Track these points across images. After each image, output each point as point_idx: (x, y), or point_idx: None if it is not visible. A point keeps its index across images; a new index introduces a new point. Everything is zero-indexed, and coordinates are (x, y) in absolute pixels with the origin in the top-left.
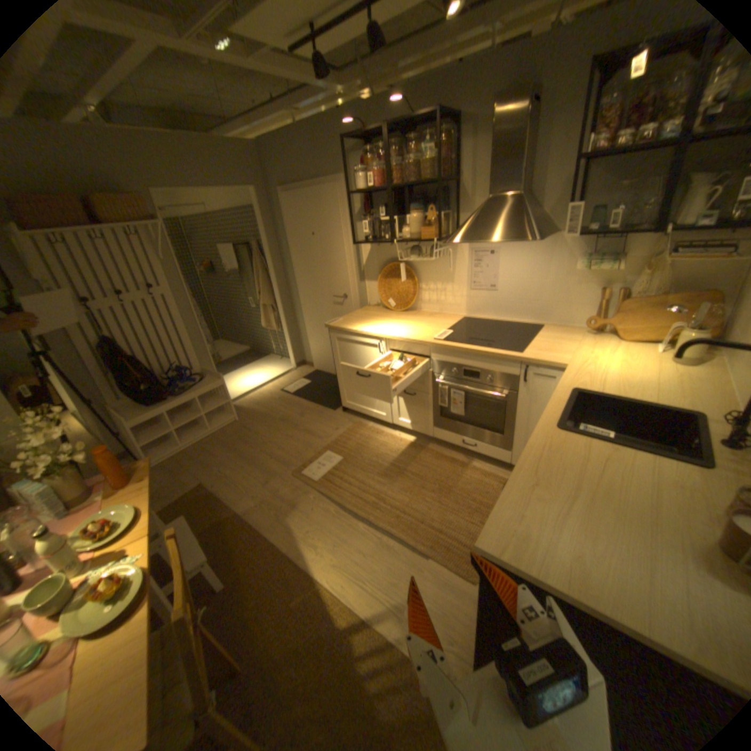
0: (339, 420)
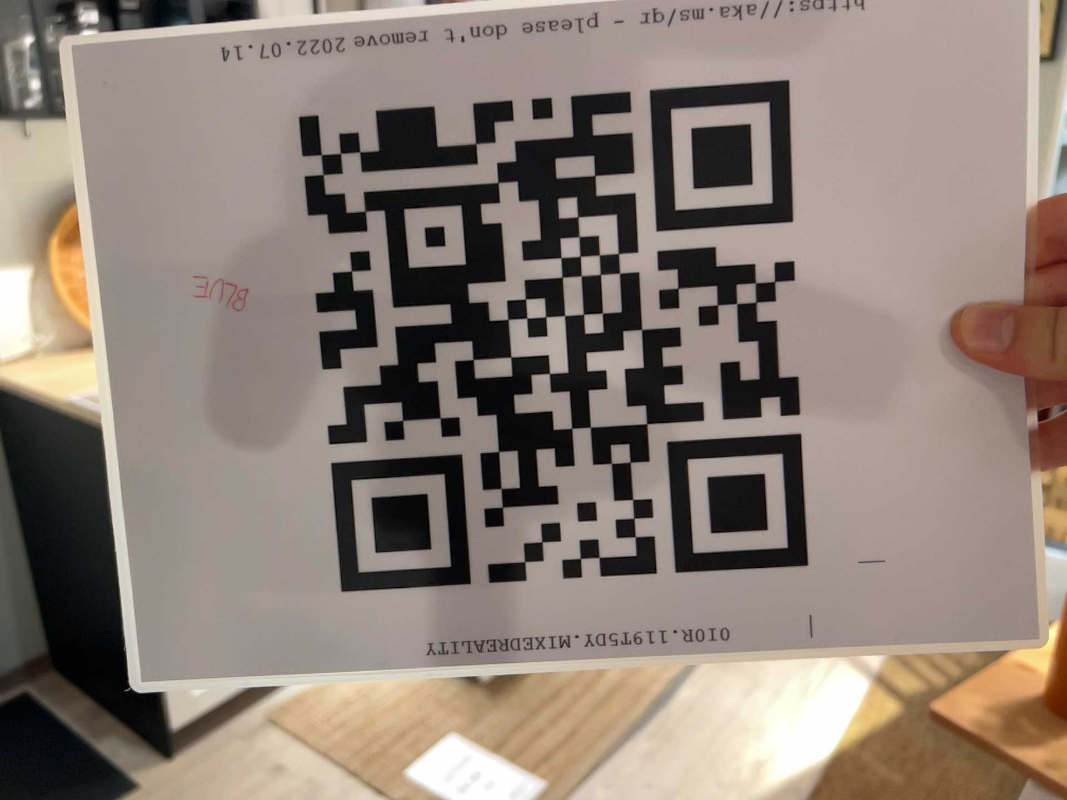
0: (224, 771)
